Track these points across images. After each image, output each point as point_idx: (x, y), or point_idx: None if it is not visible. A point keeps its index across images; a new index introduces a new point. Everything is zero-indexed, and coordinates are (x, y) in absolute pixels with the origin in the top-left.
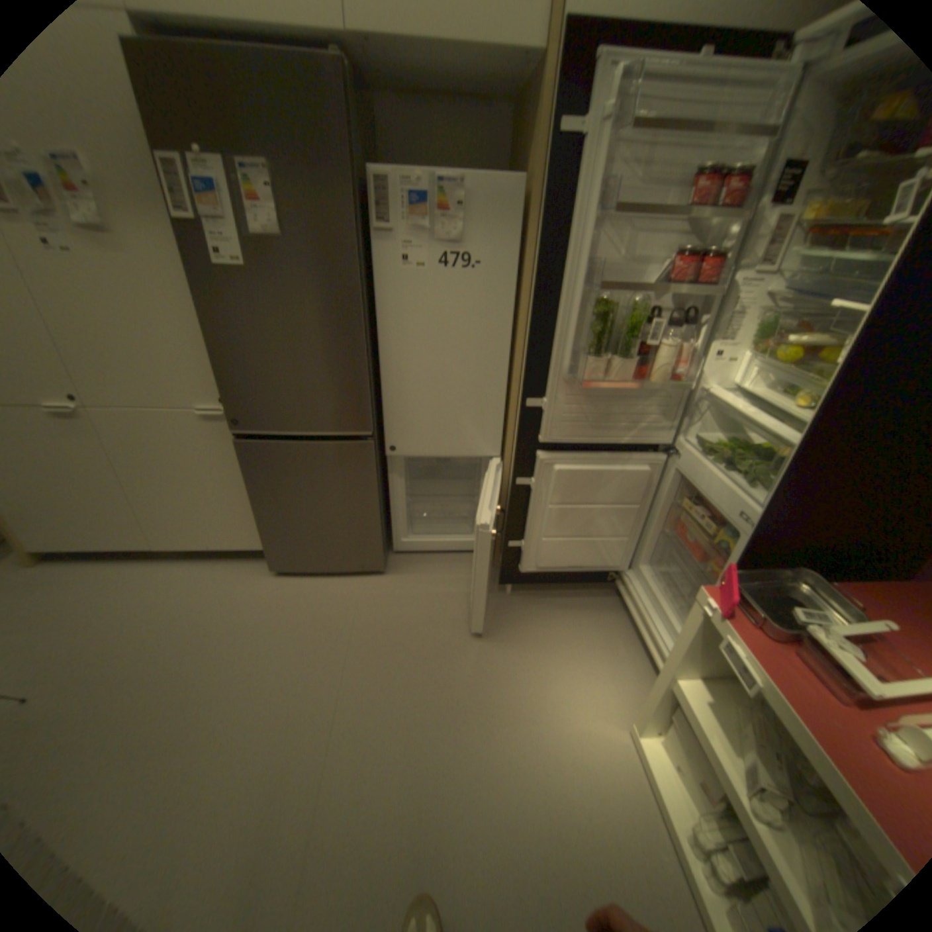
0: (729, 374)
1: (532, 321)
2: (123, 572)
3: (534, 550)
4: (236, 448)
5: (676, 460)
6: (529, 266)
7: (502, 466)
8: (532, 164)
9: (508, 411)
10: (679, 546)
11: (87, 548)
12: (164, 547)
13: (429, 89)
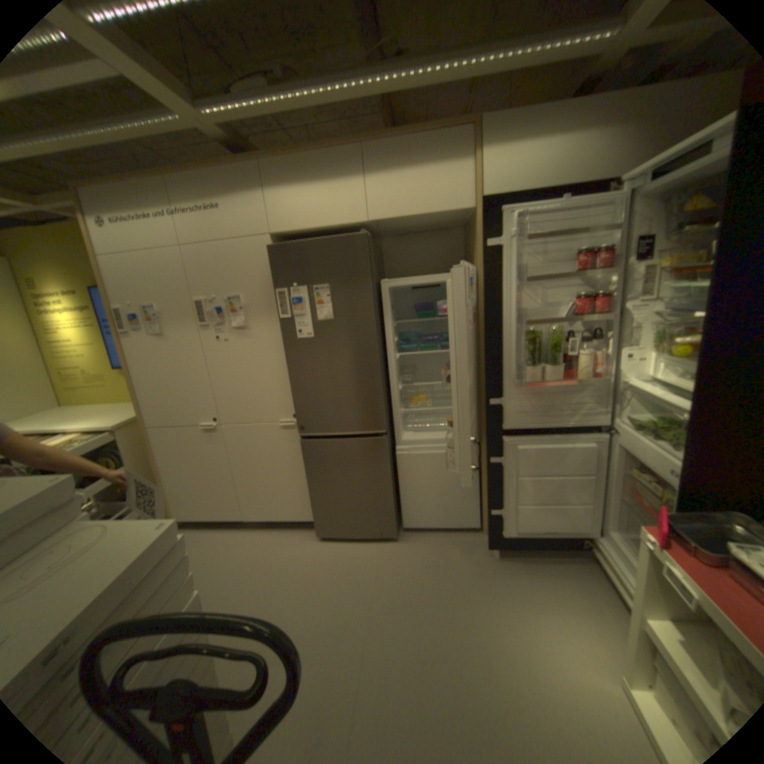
0: (643, 370)
1: (486, 349)
2: (224, 536)
3: (513, 518)
4: (300, 446)
5: (617, 438)
6: (482, 316)
7: (480, 453)
8: (476, 261)
9: (480, 411)
10: (640, 512)
11: (205, 519)
12: (250, 519)
13: (412, 231)
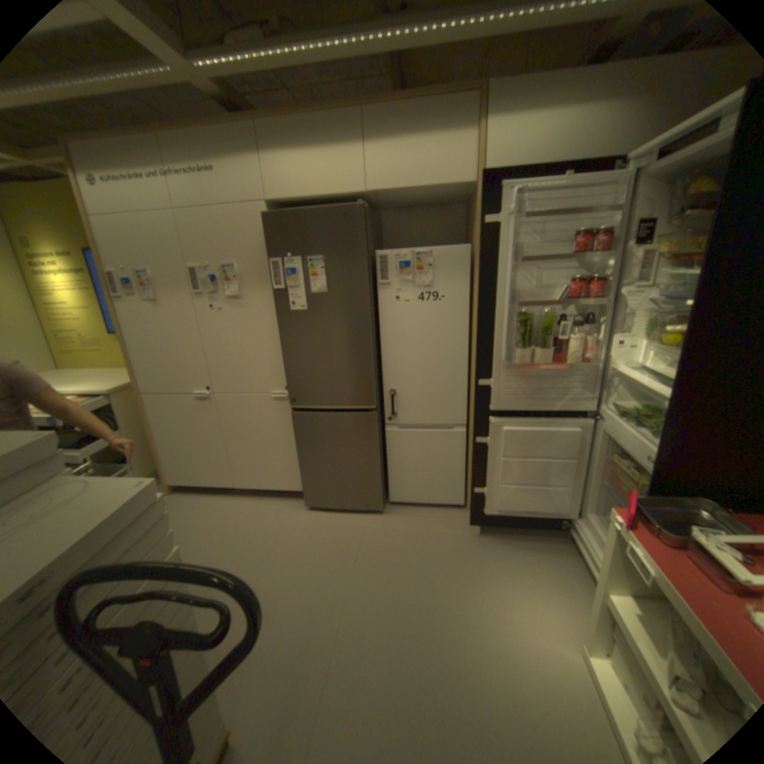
0: (634, 357)
1: (478, 329)
2: (217, 501)
3: (495, 496)
4: (292, 418)
5: (602, 424)
6: (477, 296)
7: (469, 433)
8: (475, 238)
9: (470, 391)
10: (618, 496)
11: (199, 484)
12: (242, 486)
13: (413, 205)
